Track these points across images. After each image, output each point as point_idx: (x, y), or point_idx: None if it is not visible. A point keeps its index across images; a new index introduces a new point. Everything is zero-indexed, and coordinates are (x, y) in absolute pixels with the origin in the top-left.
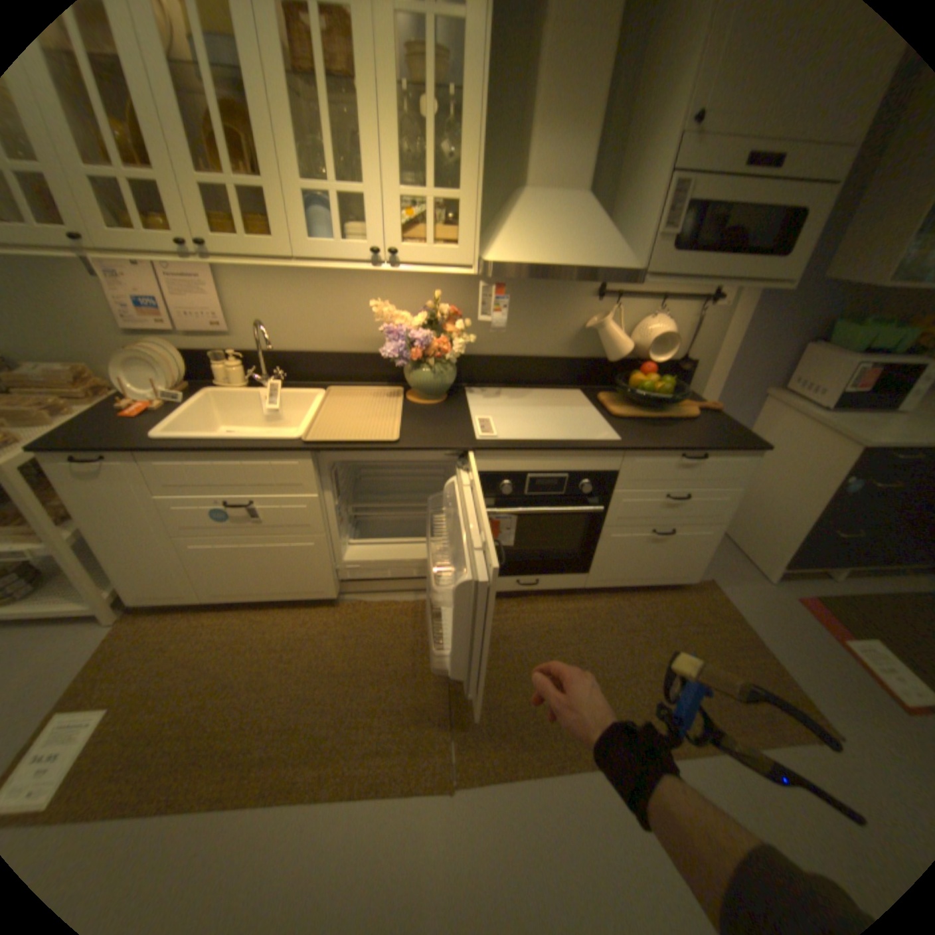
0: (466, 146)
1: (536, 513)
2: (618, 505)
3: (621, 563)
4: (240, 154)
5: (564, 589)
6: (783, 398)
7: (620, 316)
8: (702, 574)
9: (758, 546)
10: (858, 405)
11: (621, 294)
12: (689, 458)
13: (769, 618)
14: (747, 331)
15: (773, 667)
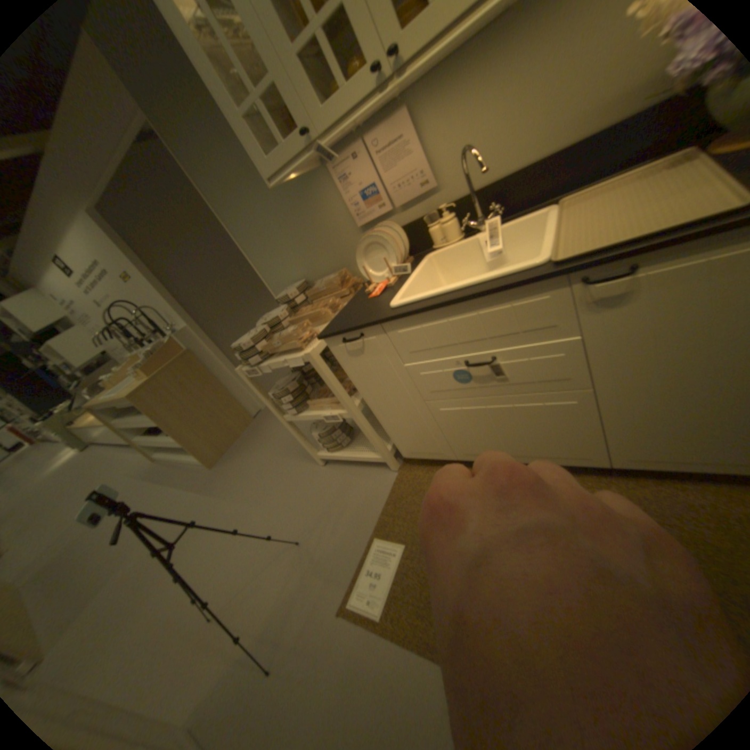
0: None
1: None
2: None
3: None
4: None
5: None
6: None
7: None
8: None
9: None
10: None
11: None
12: None
13: None
14: None
15: None
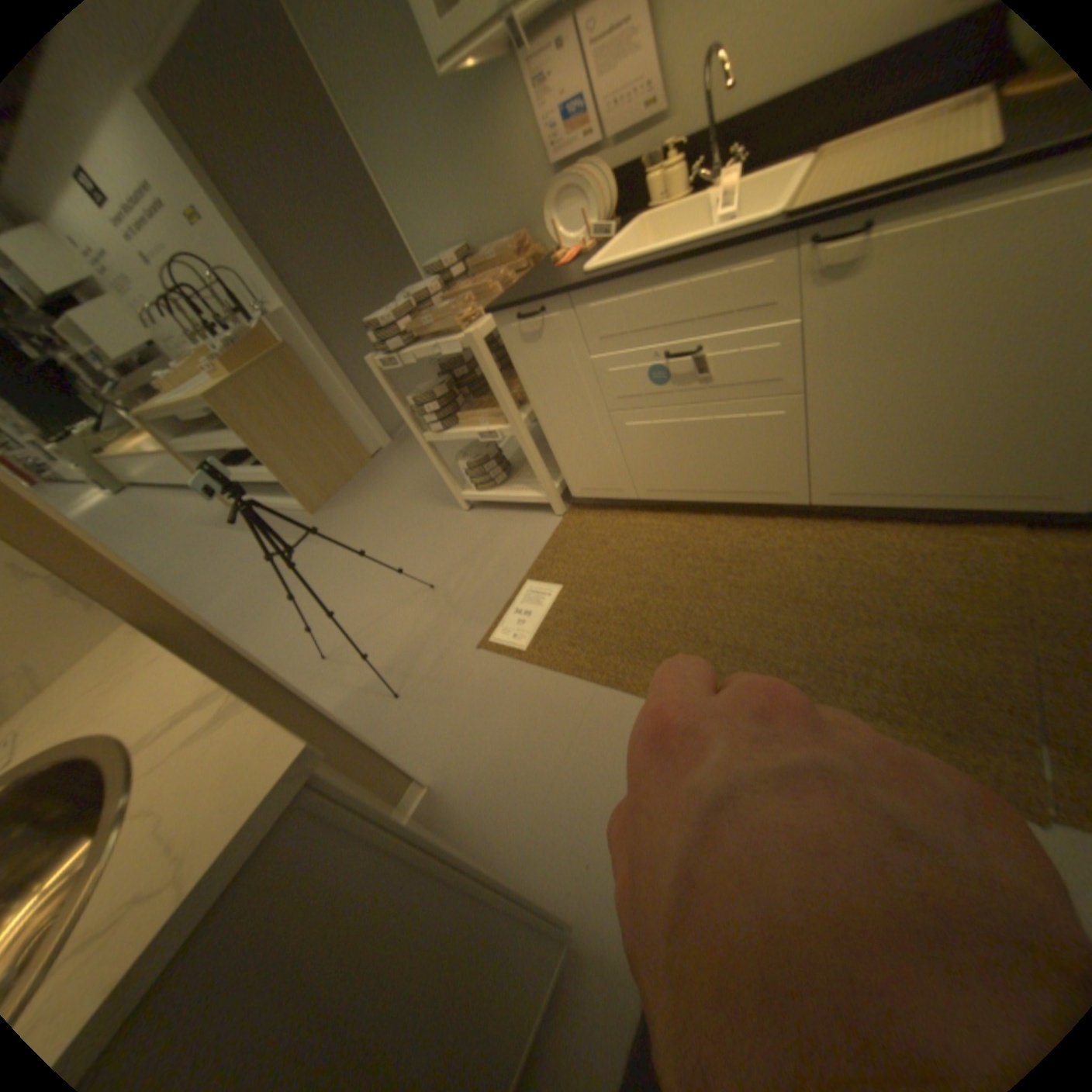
0: None
1: None
2: None
3: None
4: None
5: None
6: None
7: None
8: None
9: None
10: None
11: None
12: None
13: None
14: None
15: None
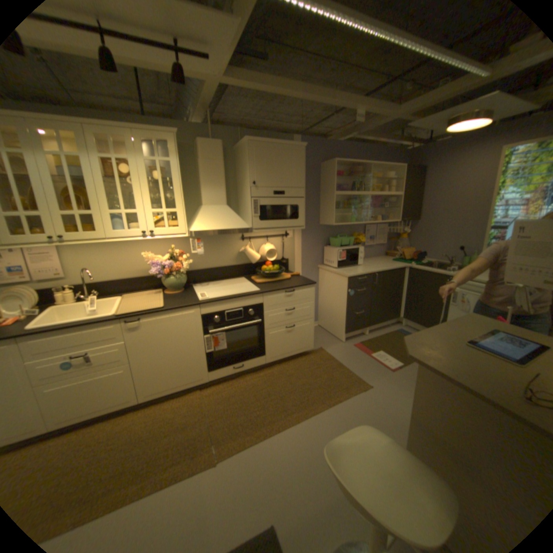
0: (176, 195)
1: (233, 329)
2: (267, 318)
3: (277, 346)
4: (78, 202)
5: (256, 366)
6: (322, 267)
7: (252, 246)
8: (313, 343)
9: (335, 329)
10: (344, 265)
11: (250, 238)
12: (287, 292)
13: (343, 355)
14: (301, 245)
15: (346, 371)
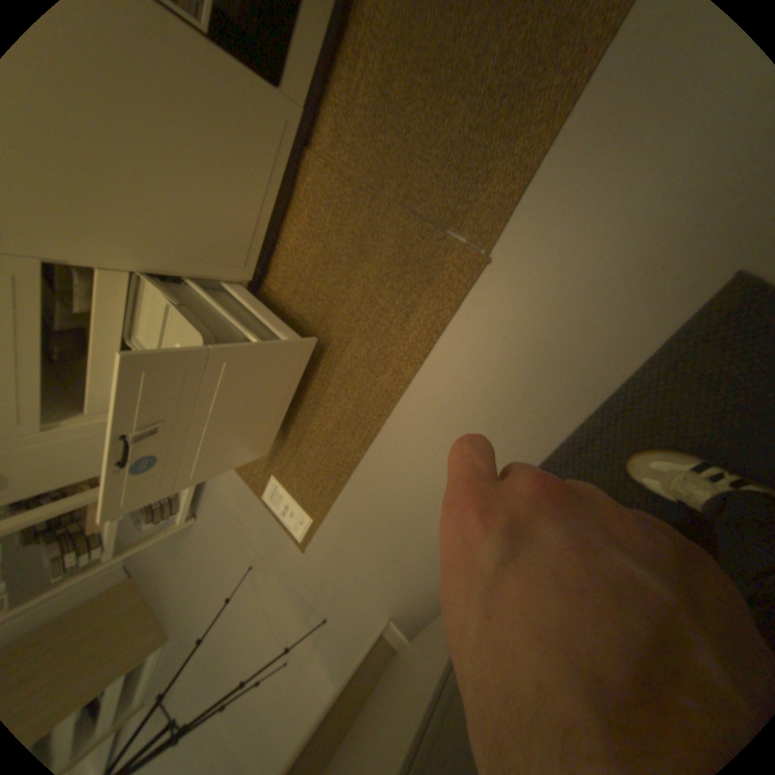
0: None
1: None
2: None
3: None
4: None
5: None
6: None
7: None
8: None
9: None
10: None
11: None
12: None
13: None
14: None
15: None
